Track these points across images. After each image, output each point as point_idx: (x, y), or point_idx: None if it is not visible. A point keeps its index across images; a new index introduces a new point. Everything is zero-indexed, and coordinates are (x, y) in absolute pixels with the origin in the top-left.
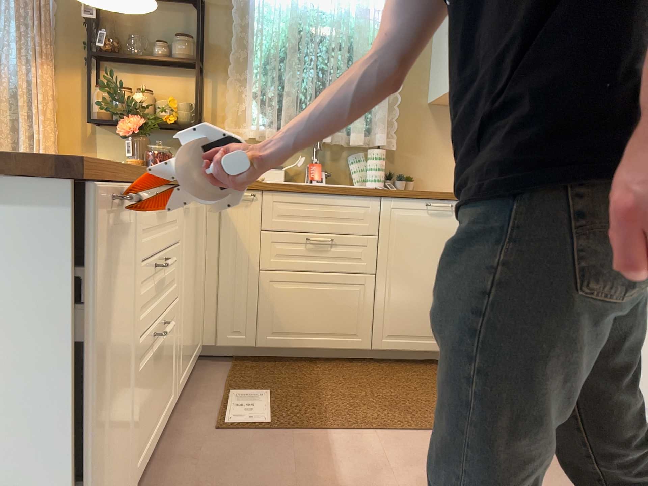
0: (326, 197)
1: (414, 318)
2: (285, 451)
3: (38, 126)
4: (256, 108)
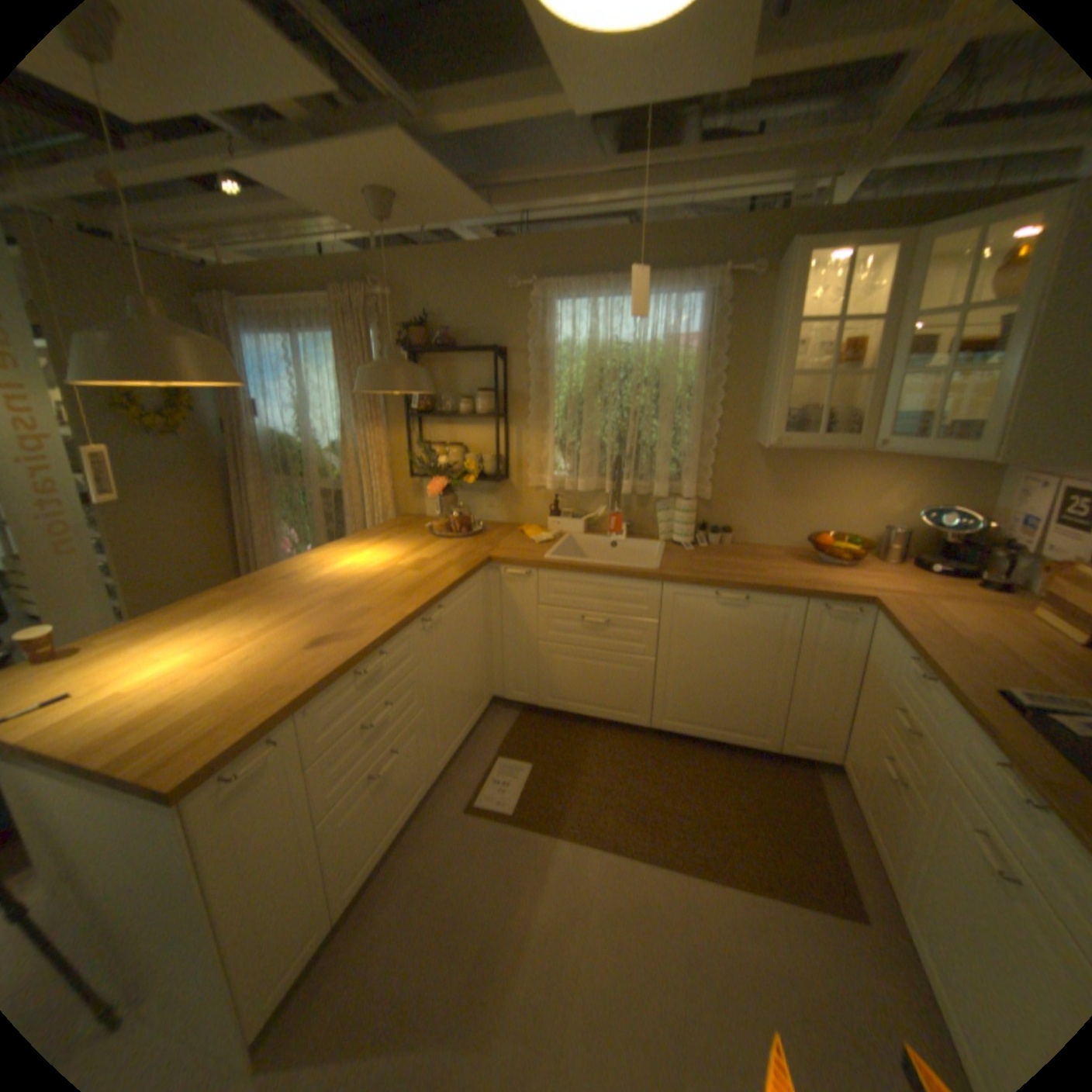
0: (601, 579)
1: (697, 707)
2: (509, 859)
3: (372, 482)
4: (557, 456)
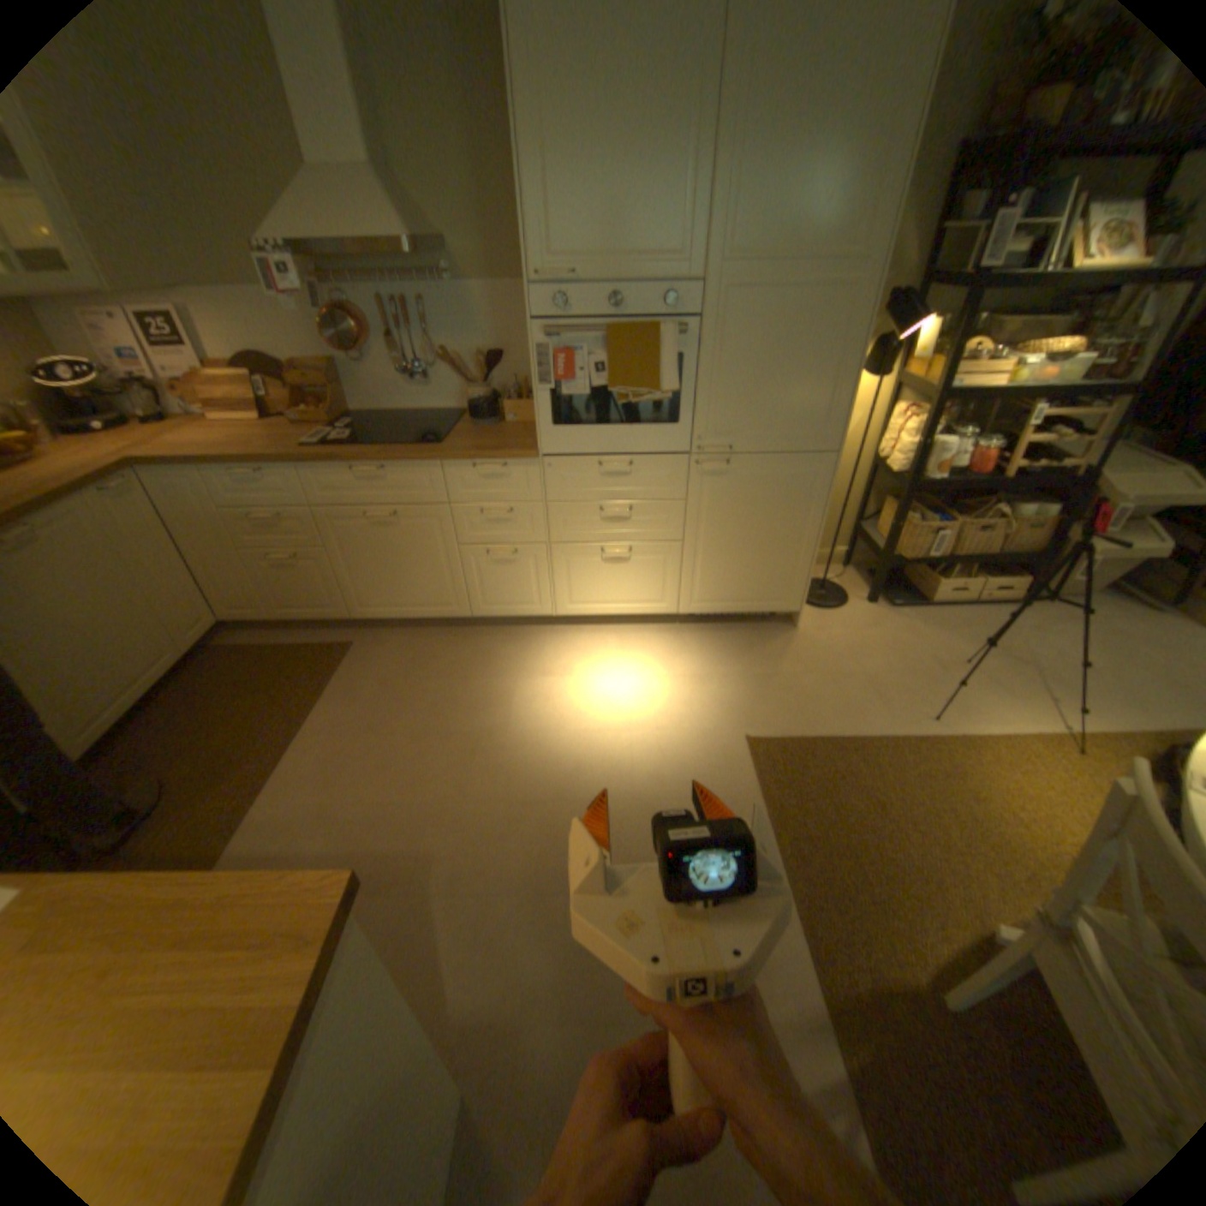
0: None
1: (92, 689)
2: None
3: None
4: None
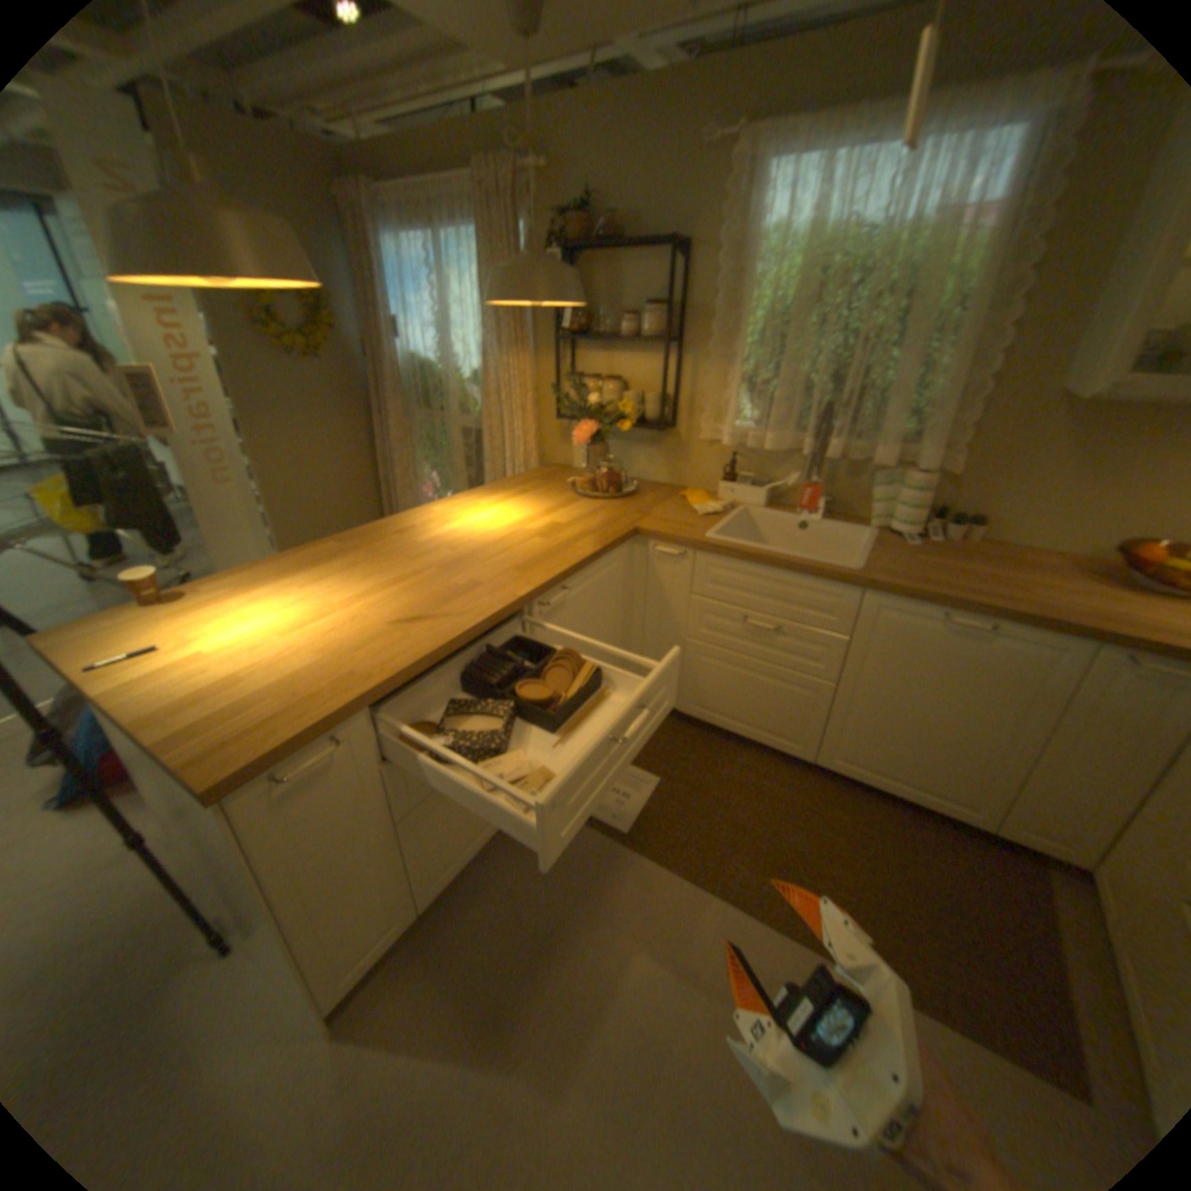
0: (777, 573)
1: (884, 753)
2: (616, 885)
3: (512, 422)
4: (742, 398)
